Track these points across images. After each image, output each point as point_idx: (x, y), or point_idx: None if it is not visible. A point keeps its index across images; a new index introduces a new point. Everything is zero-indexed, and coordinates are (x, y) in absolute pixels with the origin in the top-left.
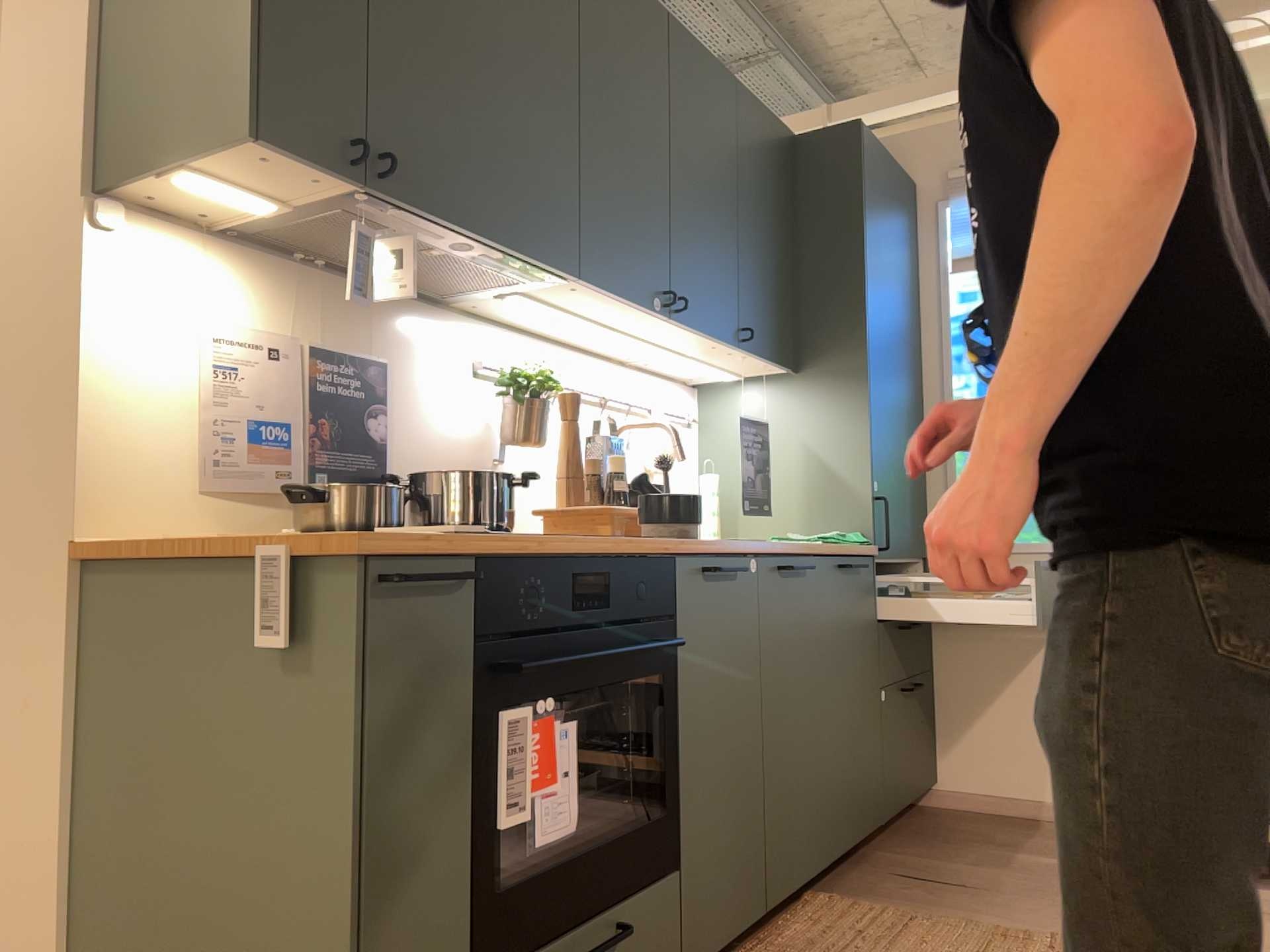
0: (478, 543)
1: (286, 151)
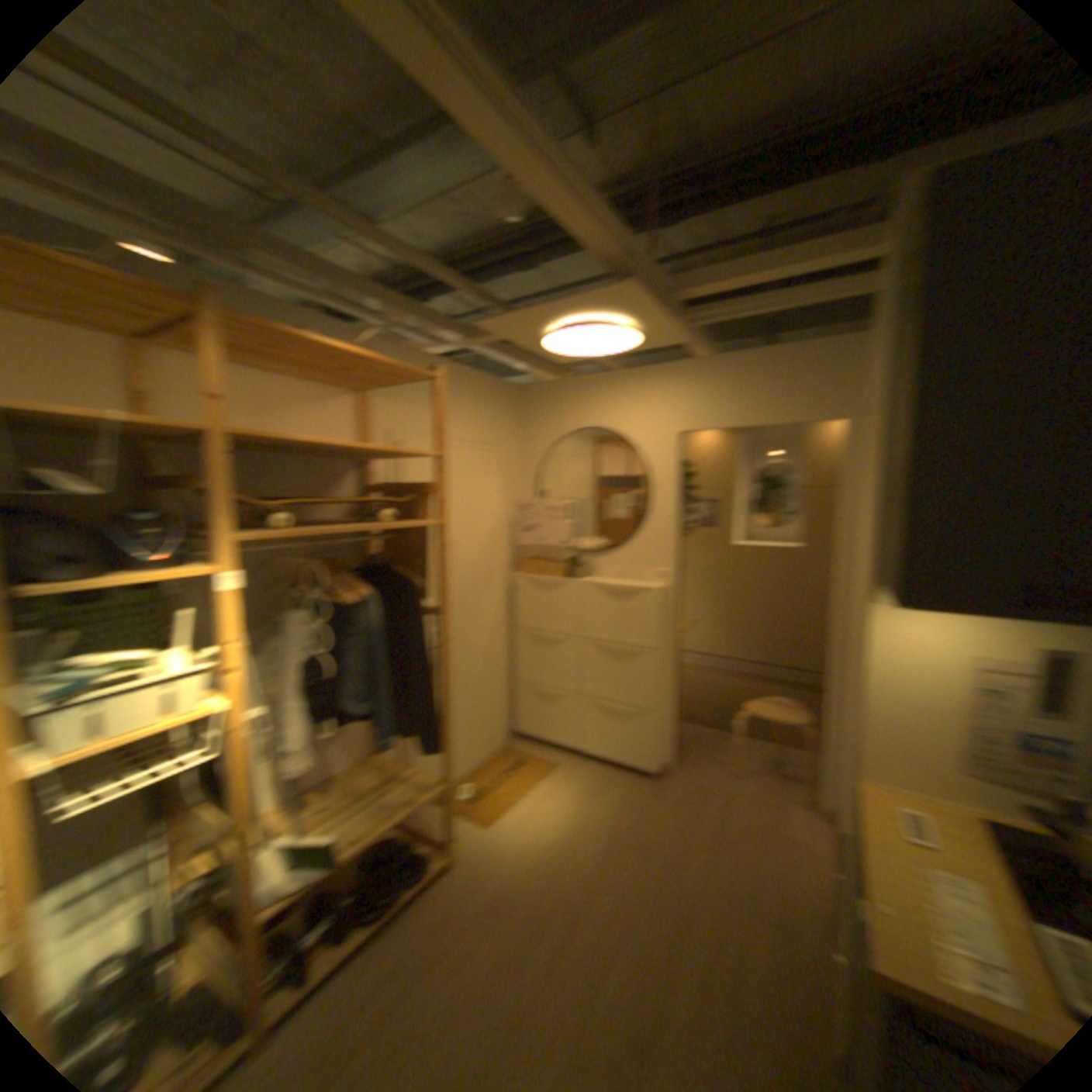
0: None
1: (943, 606)
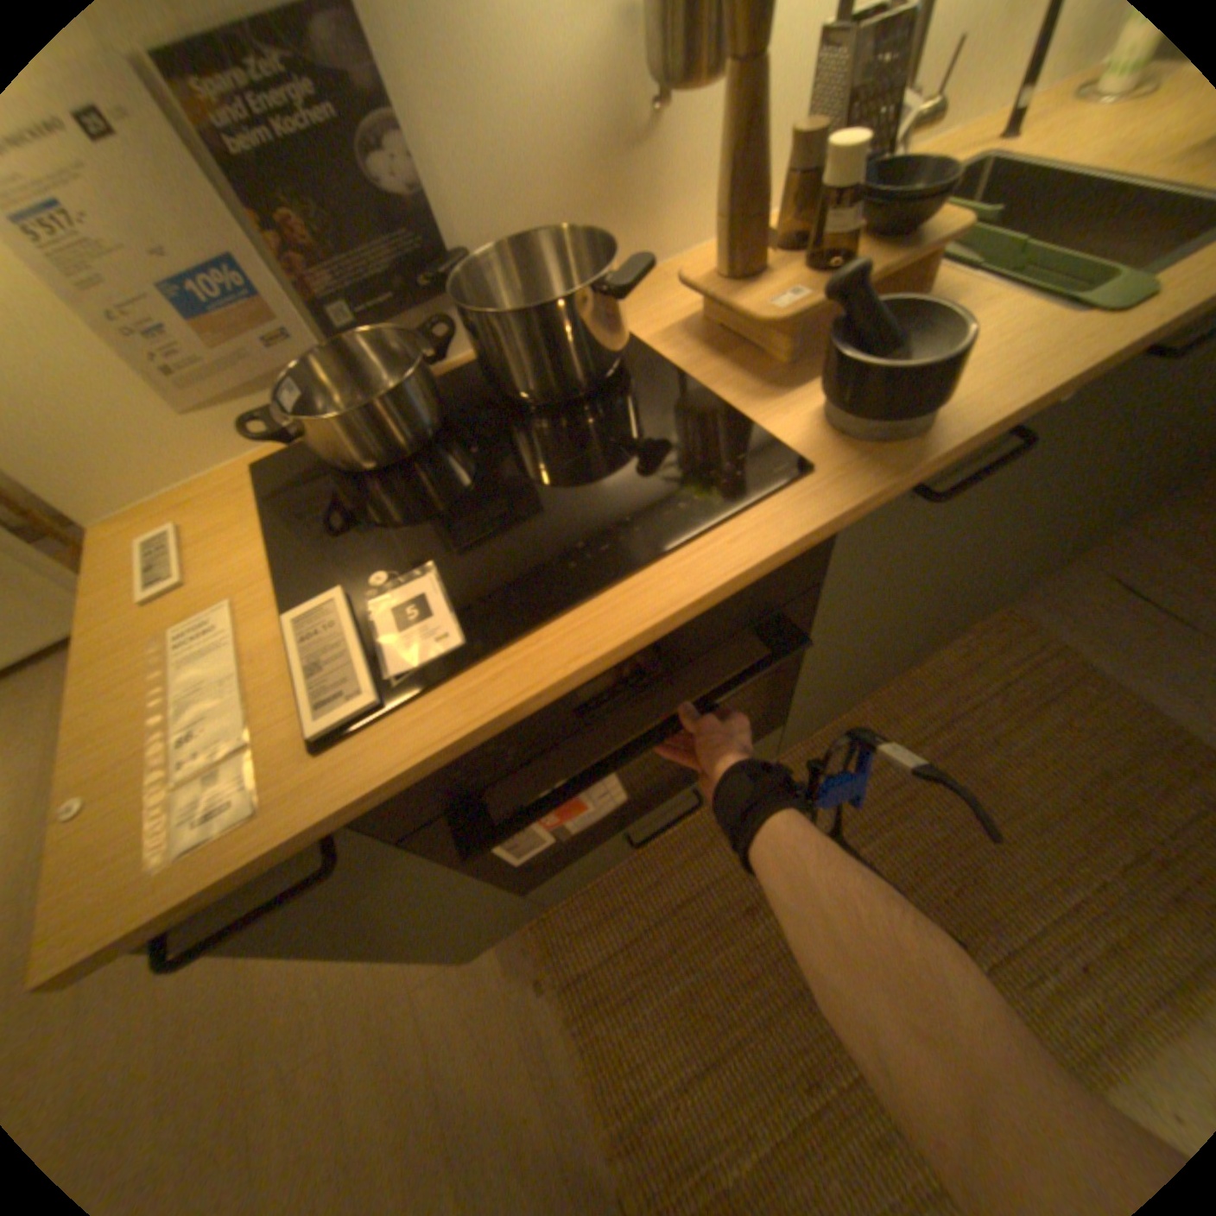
0: (311, 836)
1: None
